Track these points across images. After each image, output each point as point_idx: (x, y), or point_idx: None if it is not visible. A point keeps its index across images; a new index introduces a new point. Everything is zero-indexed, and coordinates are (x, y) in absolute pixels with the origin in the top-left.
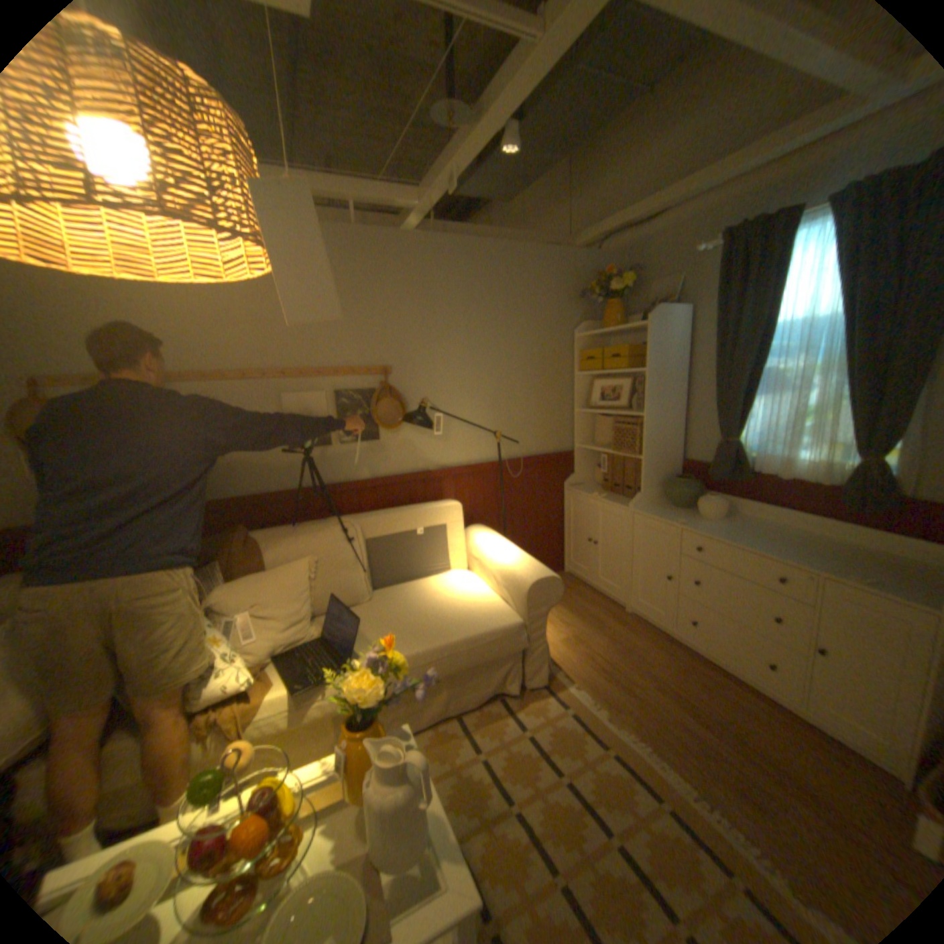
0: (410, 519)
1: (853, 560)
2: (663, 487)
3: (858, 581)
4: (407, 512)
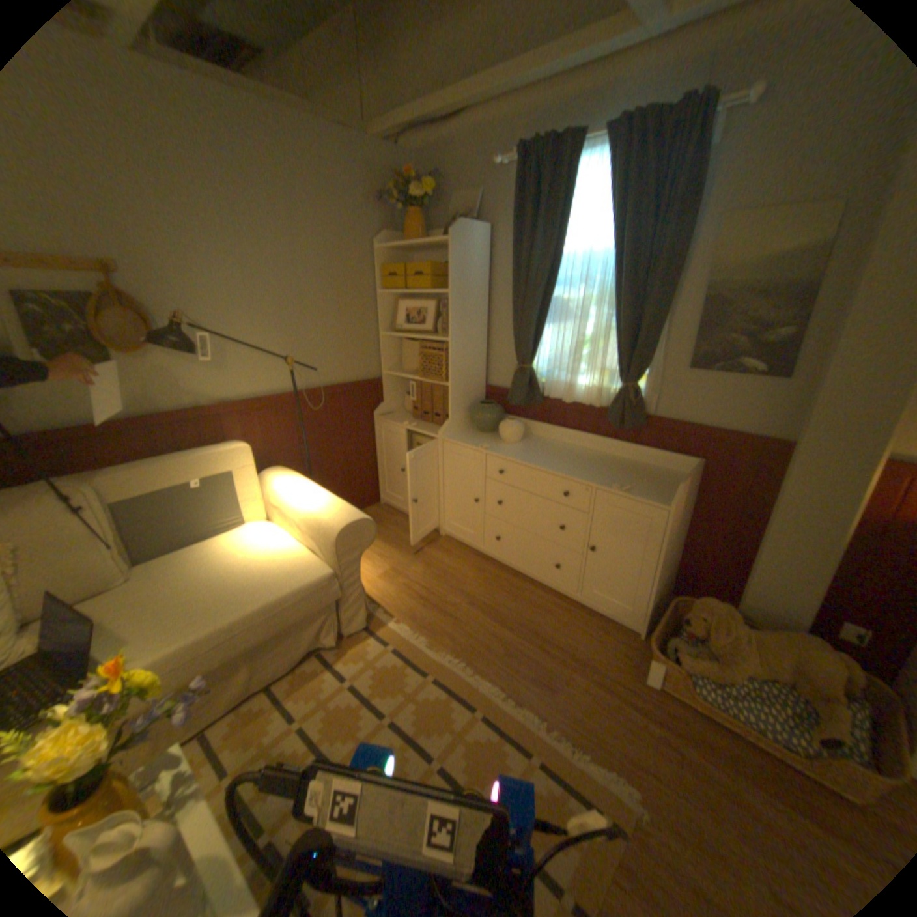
0: (173, 471)
1: (614, 470)
2: (469, 413)
3: (618, 489)
4: (168, 463)
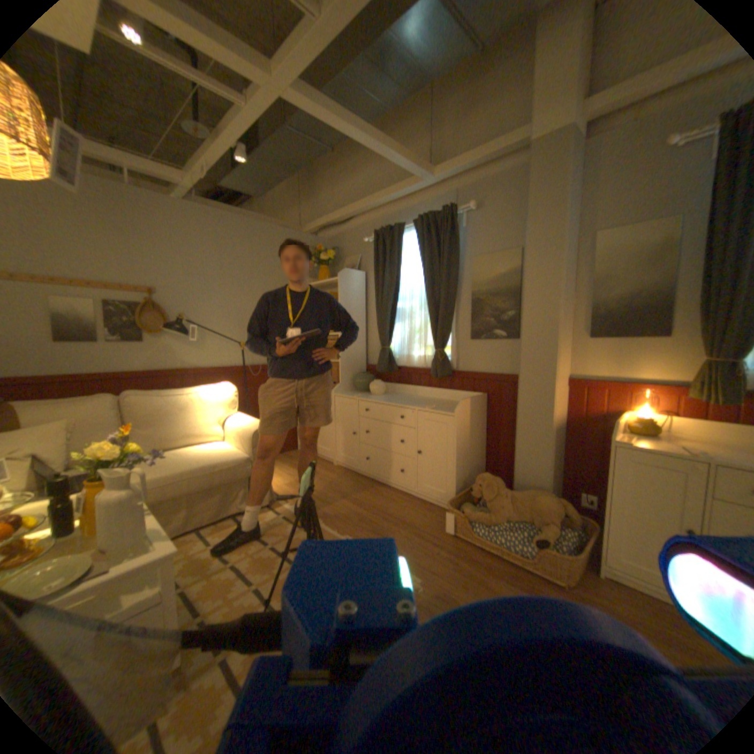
0: (164, 394)
1: (433, 403)
2: (354, 381)
3: (428, 407)
4: (162, 391)
